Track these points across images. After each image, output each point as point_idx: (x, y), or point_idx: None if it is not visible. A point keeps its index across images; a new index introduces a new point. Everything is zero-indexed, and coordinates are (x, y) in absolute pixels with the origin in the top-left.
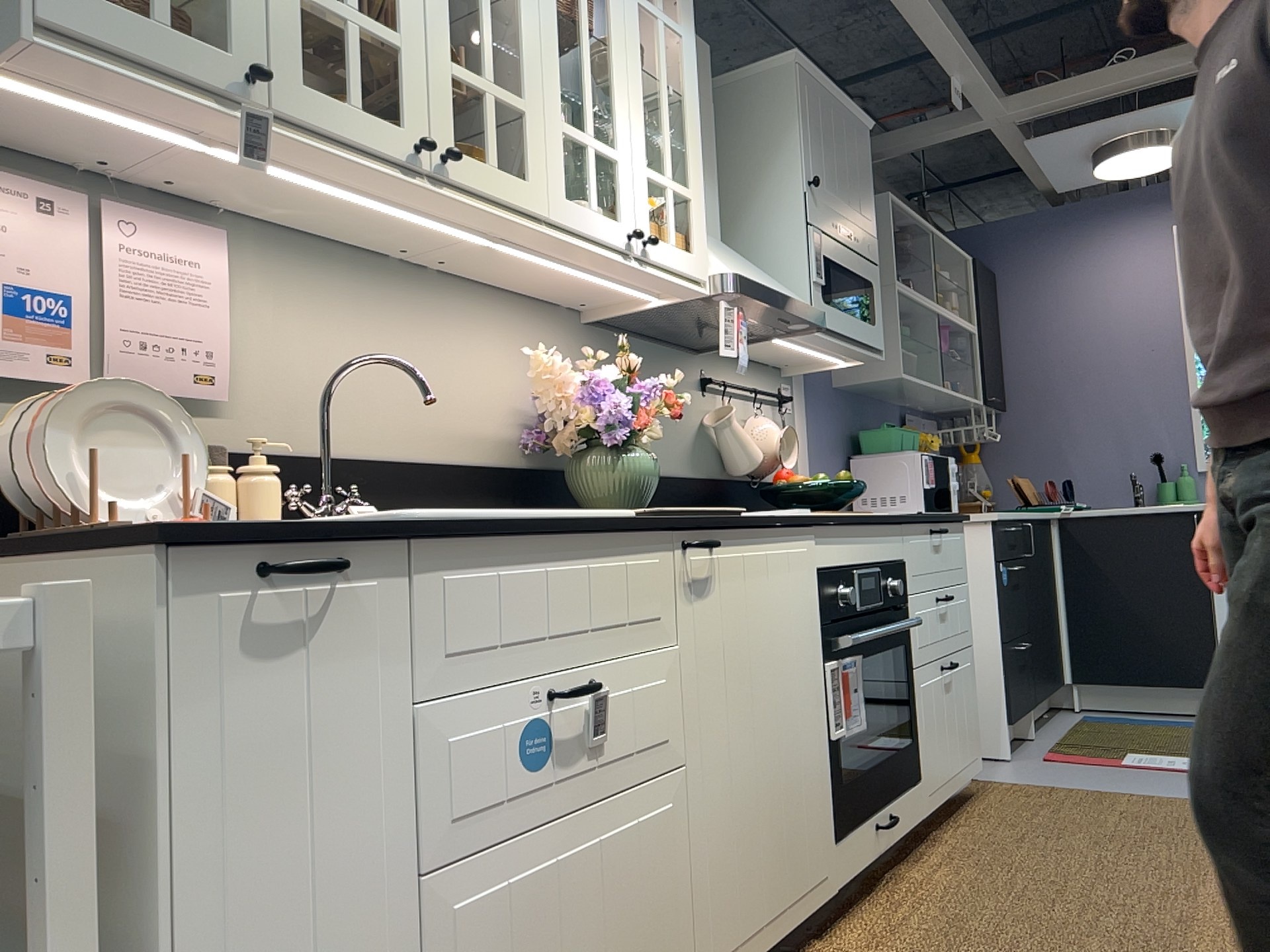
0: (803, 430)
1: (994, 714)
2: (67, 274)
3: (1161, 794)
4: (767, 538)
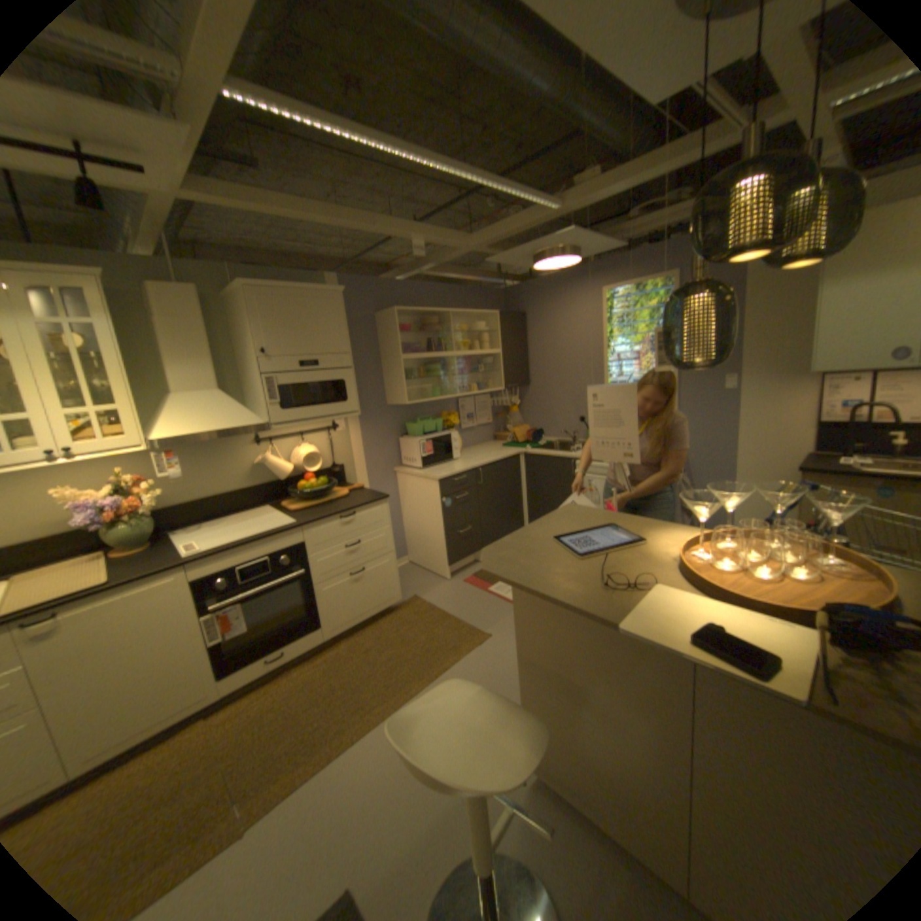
0: (354, 436)
1: (443, 561)
2: None
3: (467, 621)
4: (122, 590)
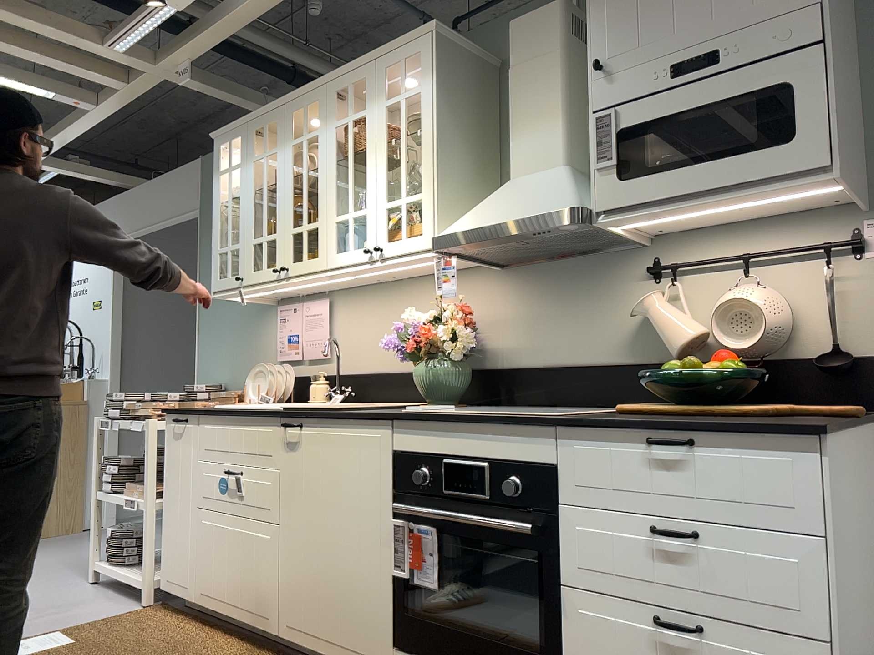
0: None
1: None
2: (297, 327)
3: None
4: (340, 425)
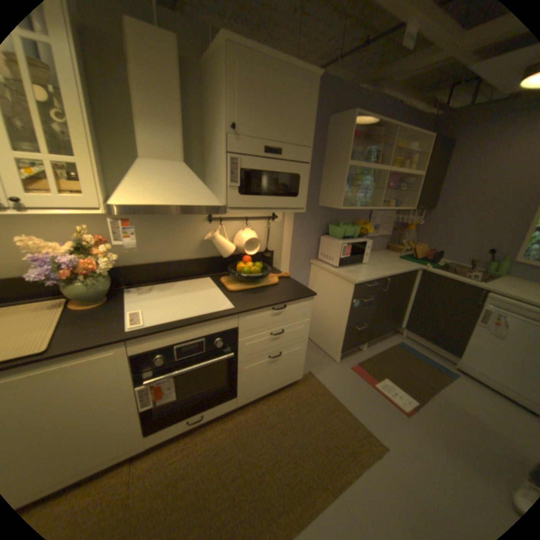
0: (287, 228)
1: (337, 347)
2: None
3: (361, 420)
4: (61, 360)
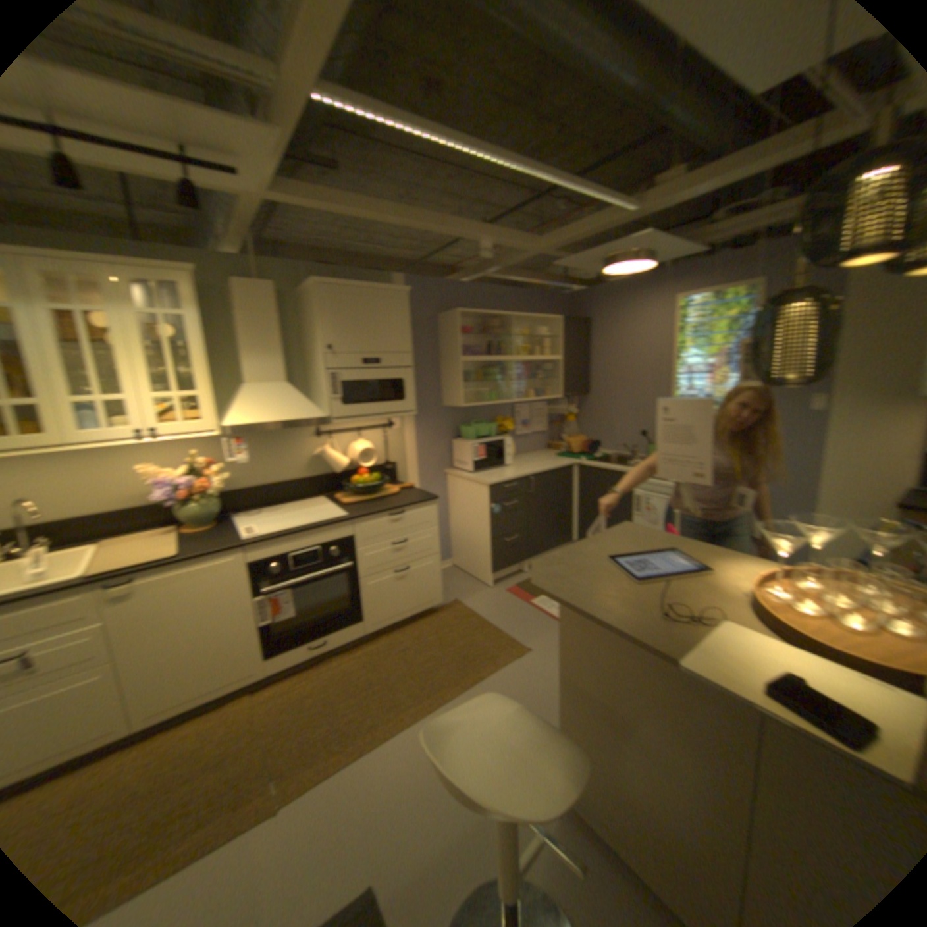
0: (406, 435)
1: (486, 567)
2: None
3: (506, 632)
4: (185, 565)
